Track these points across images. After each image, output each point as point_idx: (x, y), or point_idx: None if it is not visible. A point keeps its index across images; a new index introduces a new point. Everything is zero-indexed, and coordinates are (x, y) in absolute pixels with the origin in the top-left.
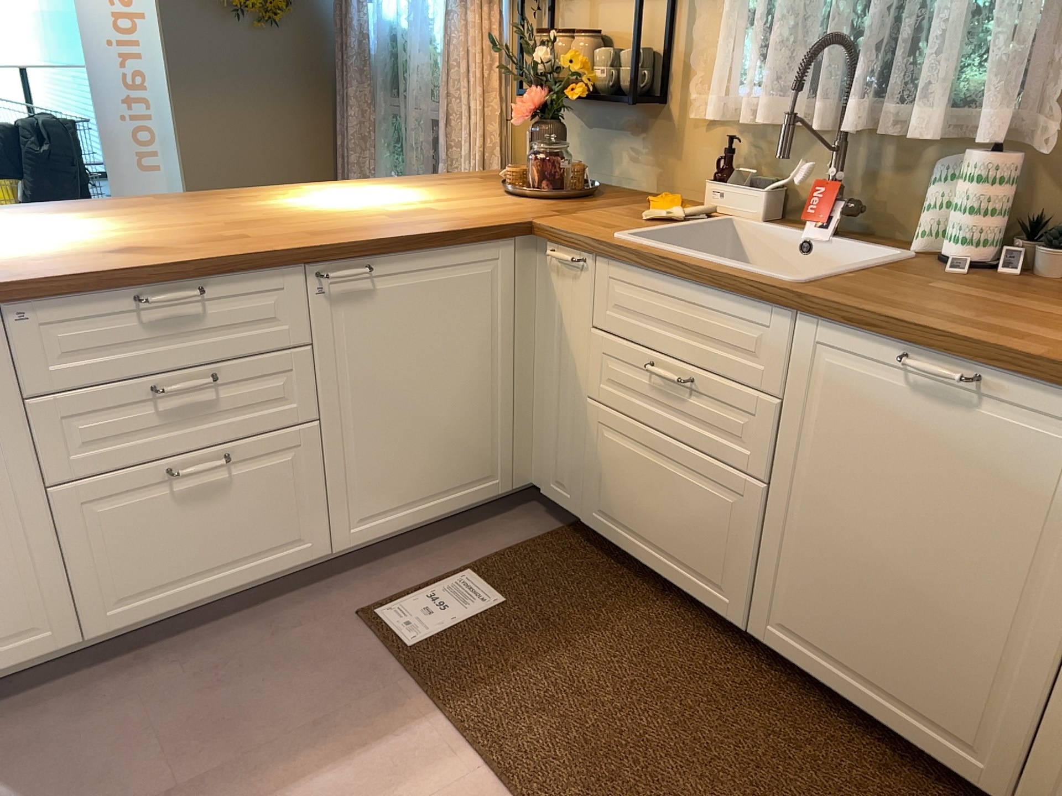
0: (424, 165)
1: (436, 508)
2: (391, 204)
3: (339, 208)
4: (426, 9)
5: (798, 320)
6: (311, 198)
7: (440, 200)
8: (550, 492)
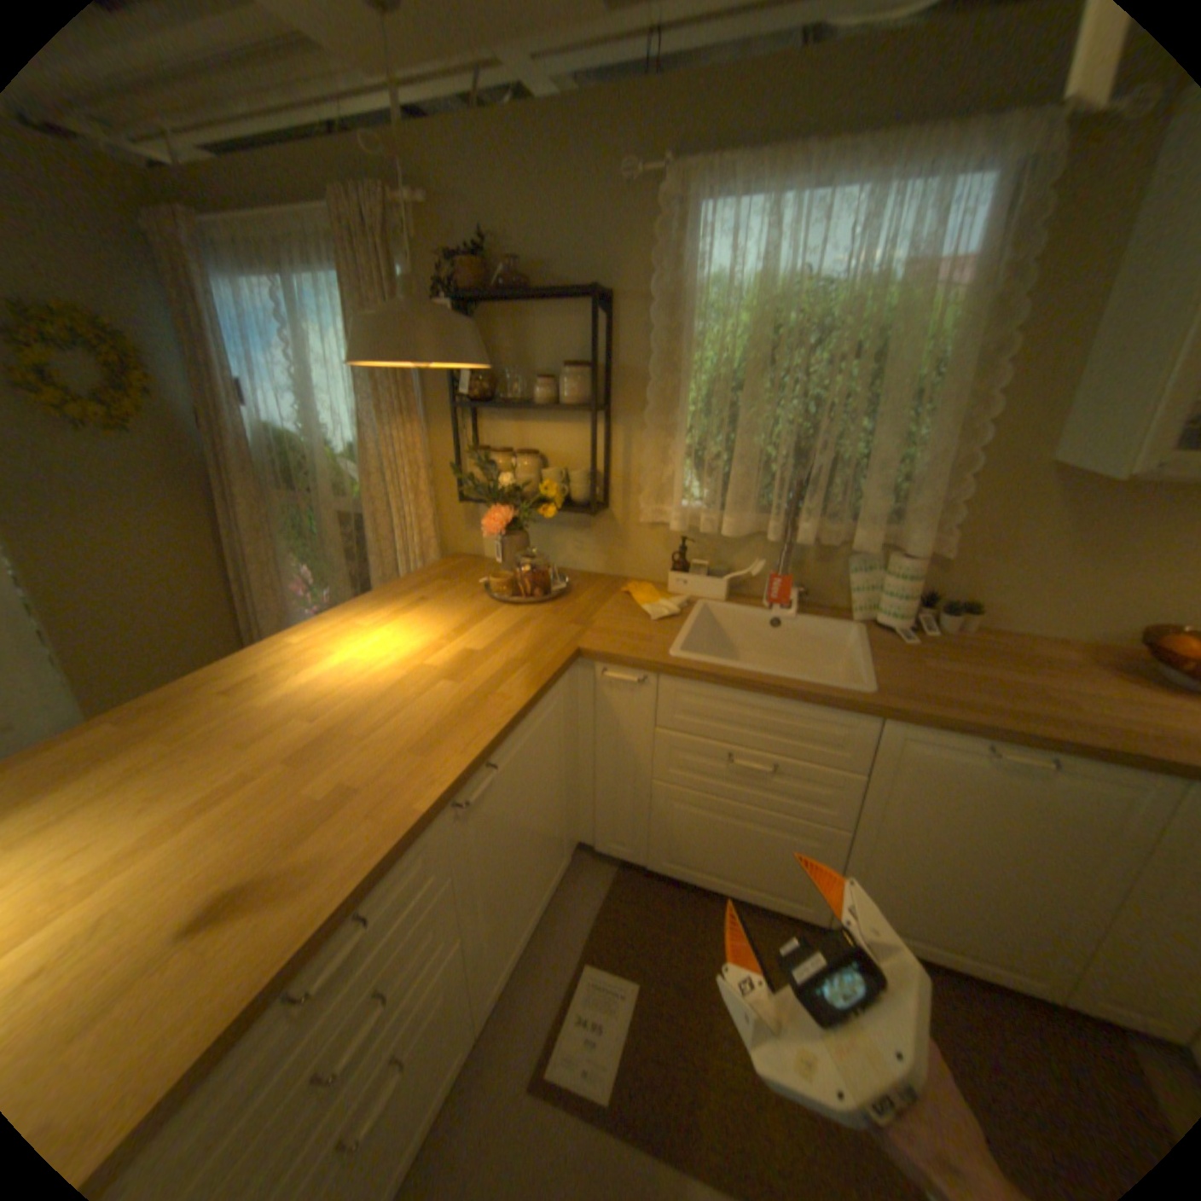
0: (337, 553)
1: (534, 921)
2: (422, 652)
3: (379, 677)
4: (320, 416)
5: (885, 723)
6: (321, 662)
7: (458, 631)
8: (607, 850)
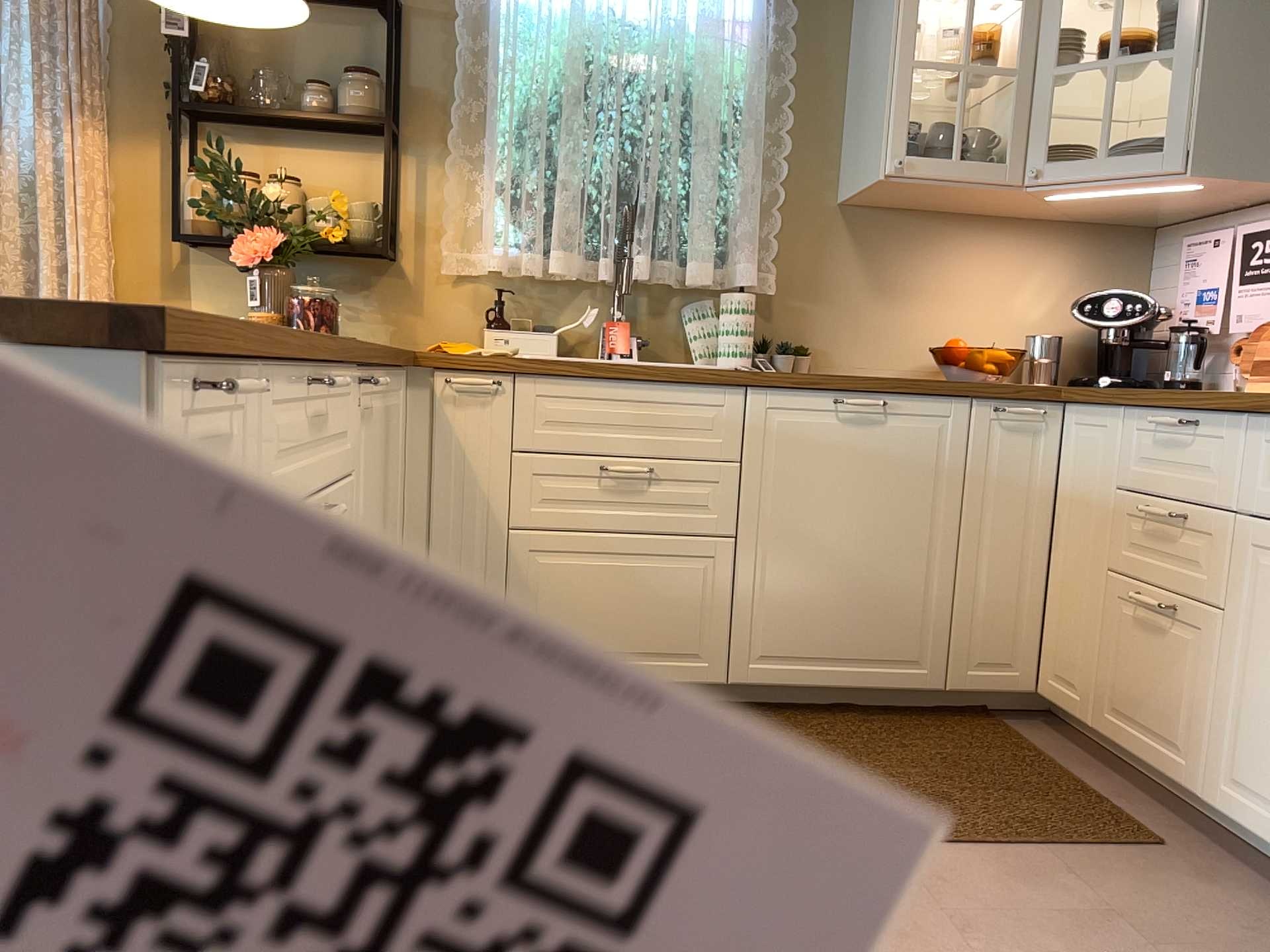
0: None
1: None
2: None
3: None
4: None
5: (748, 394)
6: None
7: None
8: None
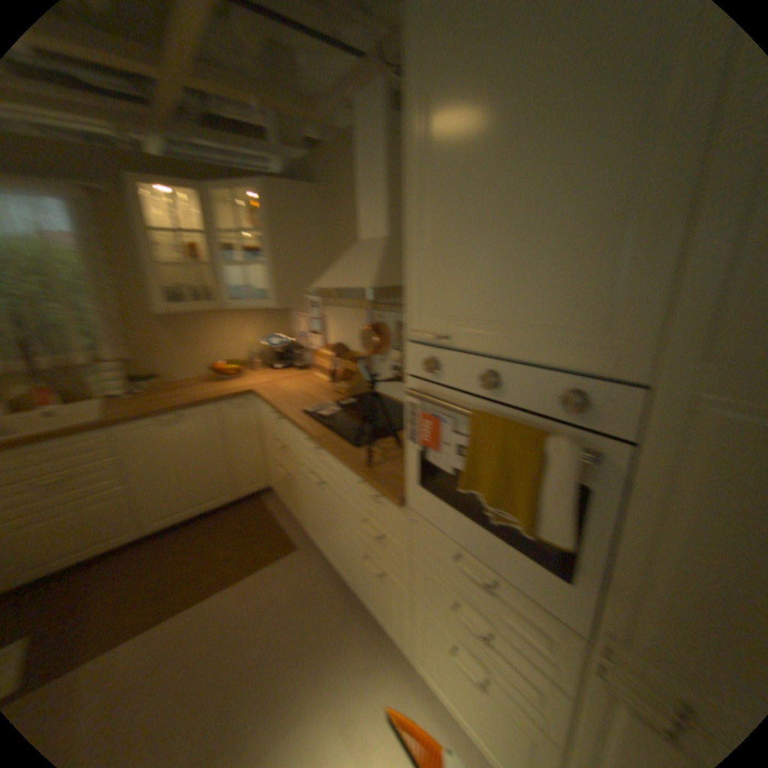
0: None
1: None
2: None
3: None
4: None
5: (100, 430)
6: None
7: None
8: None
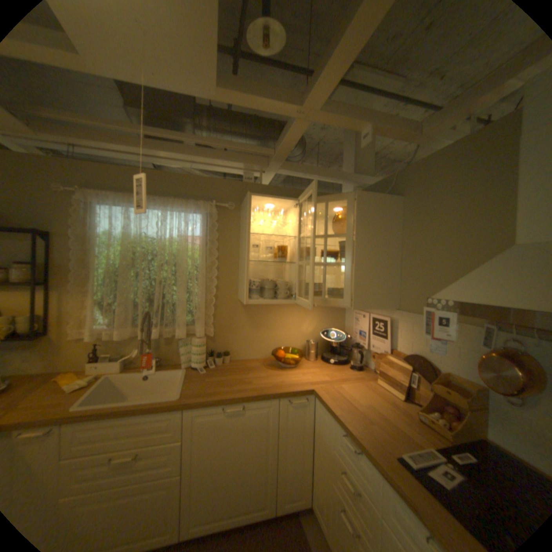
0: None
1: None
2: None
3: None
4: None
5: (183, 412)
6: None
7: None
8: None
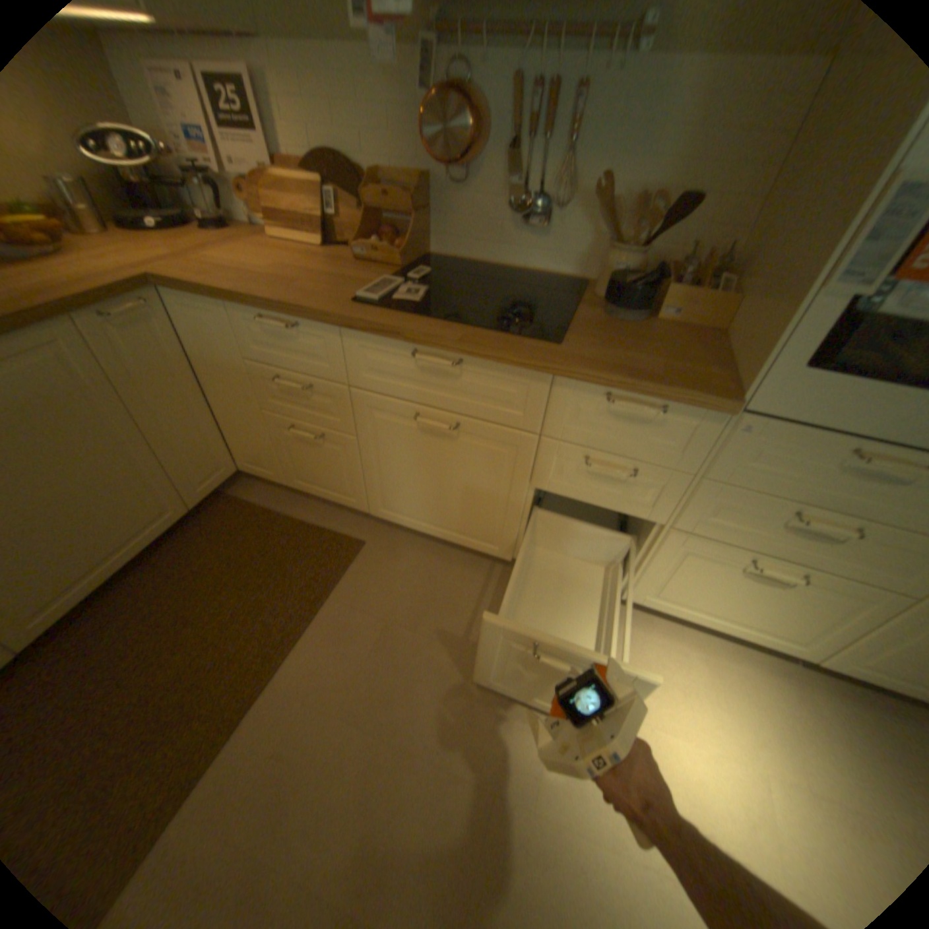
0: None
1: None
2: None
3: None
4: None
5: None
6: None
7: None
8: None
